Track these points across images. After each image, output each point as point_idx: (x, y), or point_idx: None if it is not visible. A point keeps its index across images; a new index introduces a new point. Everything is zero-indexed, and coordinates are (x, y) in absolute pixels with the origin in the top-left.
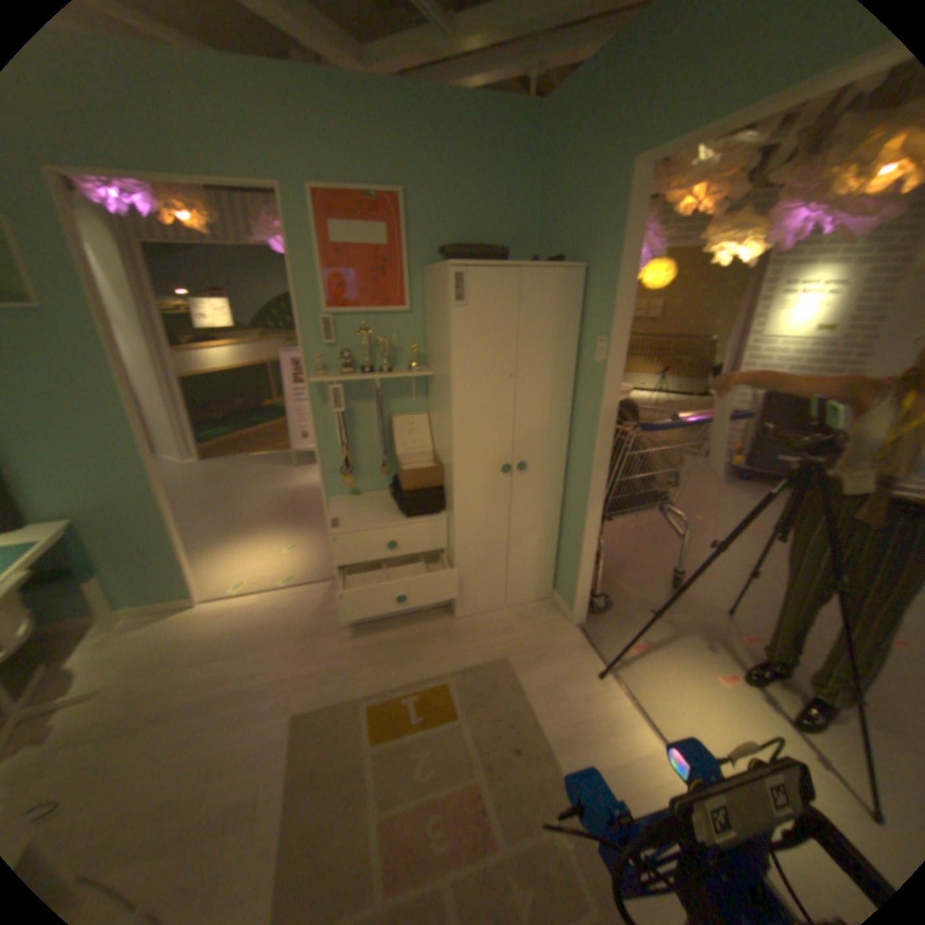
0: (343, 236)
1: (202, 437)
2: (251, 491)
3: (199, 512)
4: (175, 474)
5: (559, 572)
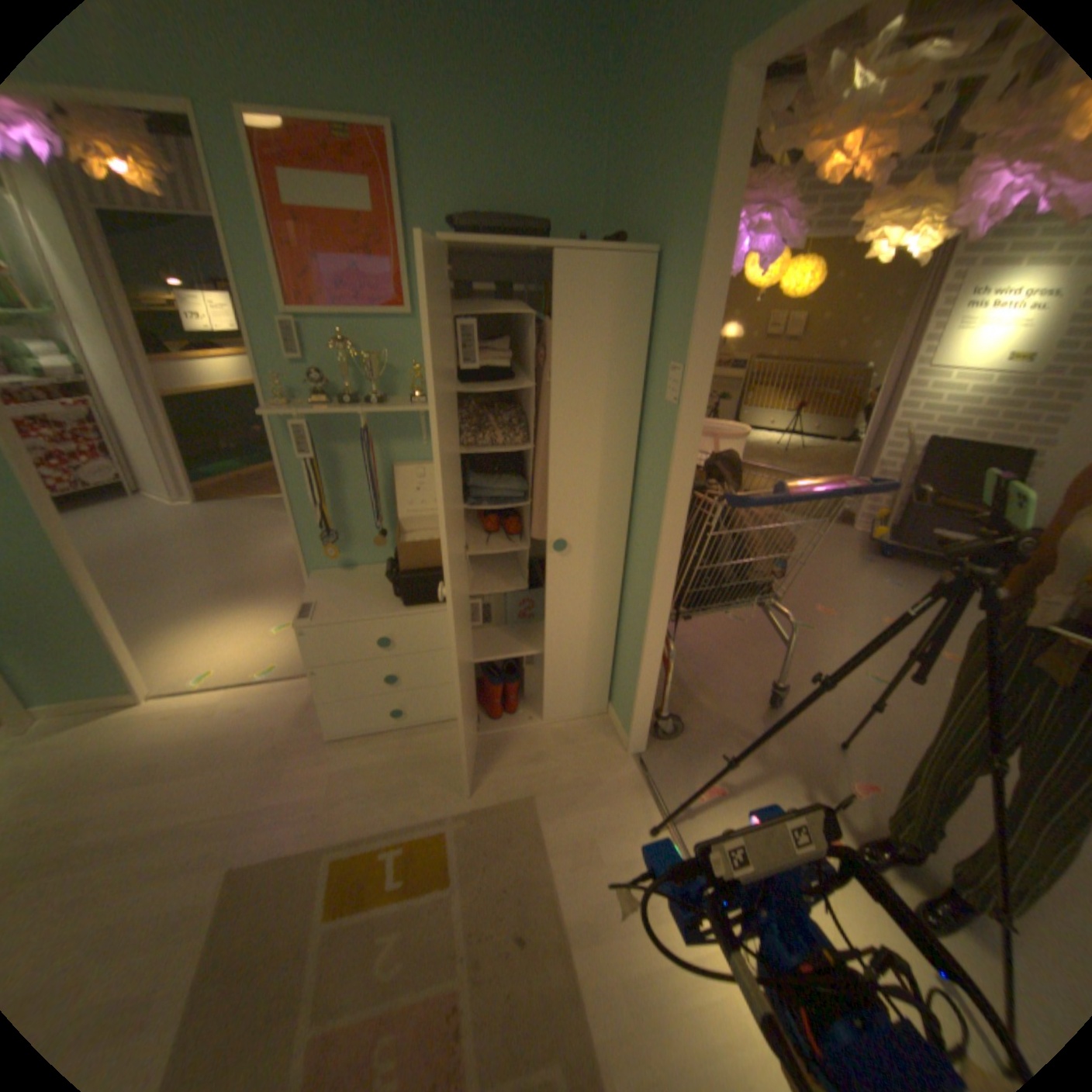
0: (306, 195)
1: (209, 471)
2: (253, 546)
3: (182, 571)
4: (165, 519)
5: (617, 682)
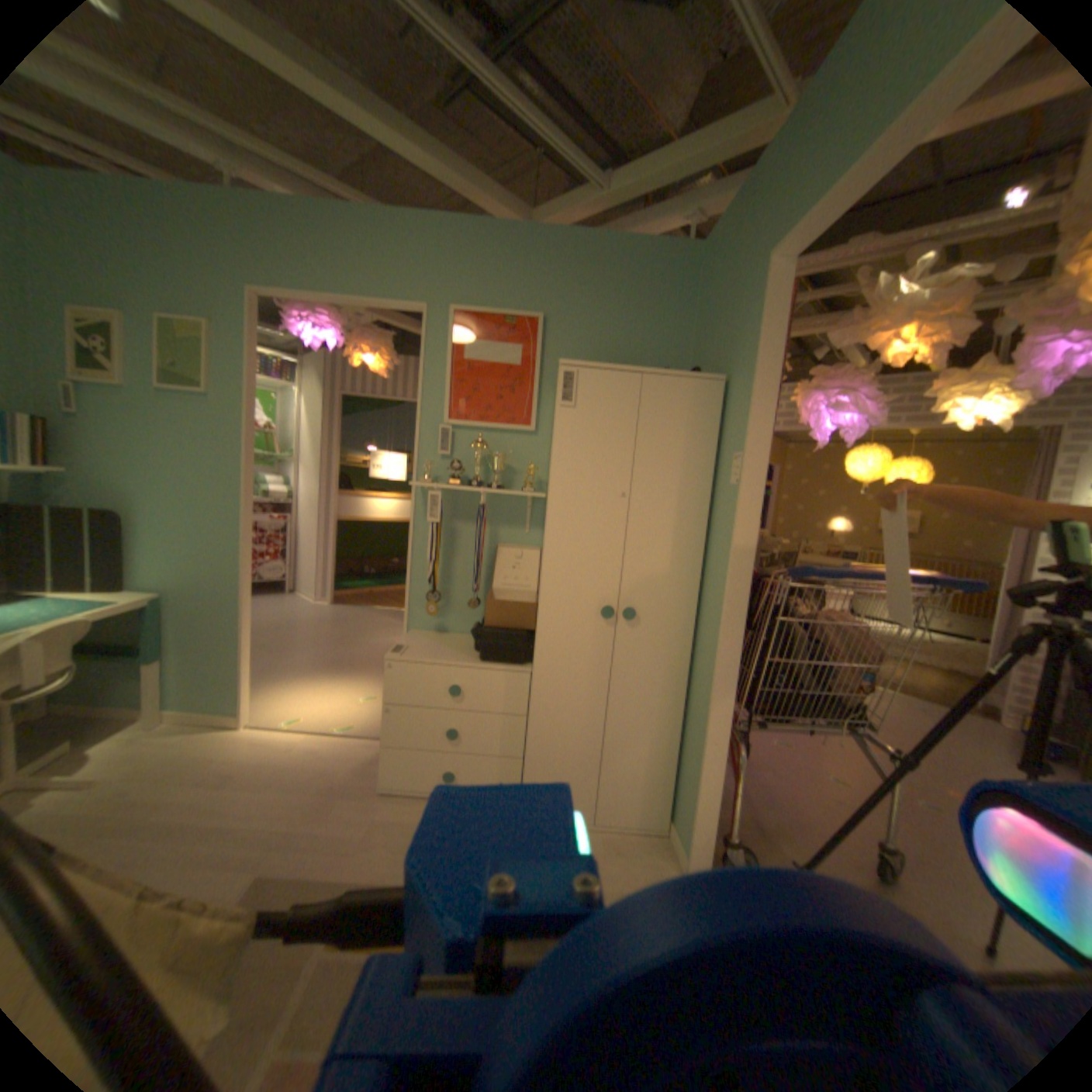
0: (478, 354)
1: (350, 586)
2: (365, 640)
3: (305, 647)
4: (306, 612)
5: (681, 794)
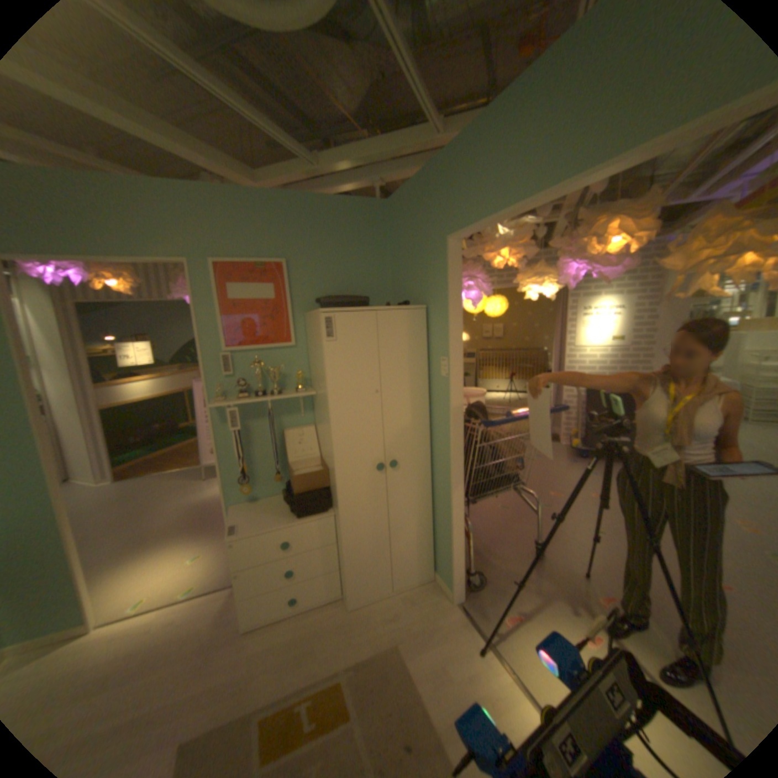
0: (241, 293)
1: (123, 458)
2: (164, 506)
3: (111, 530)
4: (93, 496)
5: (439, 555)
